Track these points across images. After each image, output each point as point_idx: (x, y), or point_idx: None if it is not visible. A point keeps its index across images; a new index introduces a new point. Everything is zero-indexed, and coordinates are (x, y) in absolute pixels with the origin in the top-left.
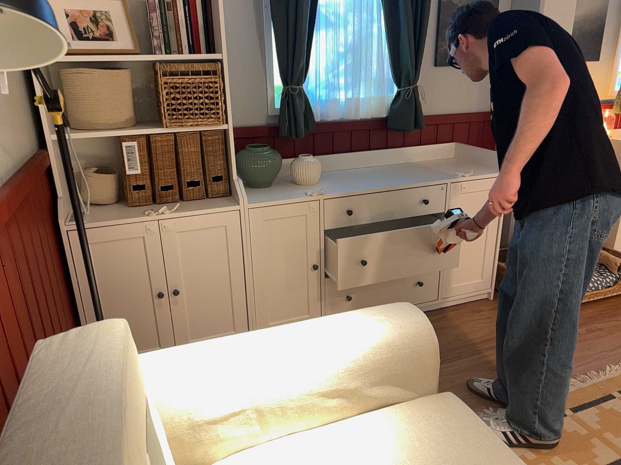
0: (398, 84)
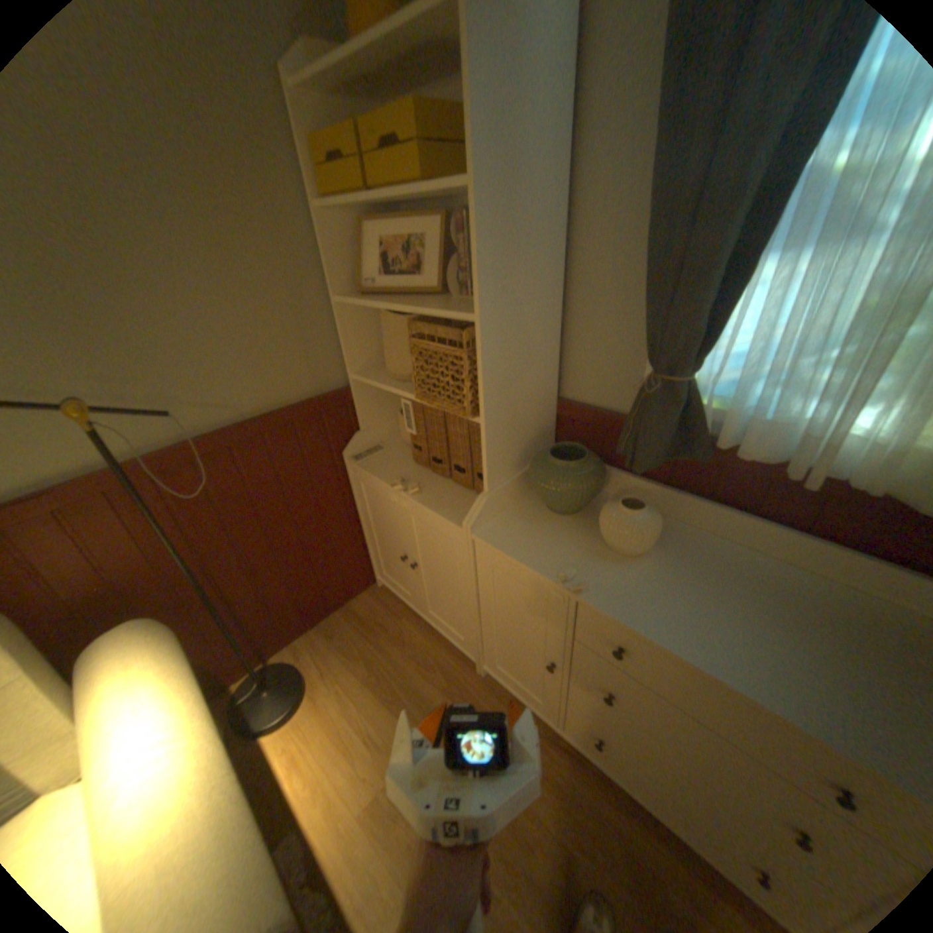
0: None
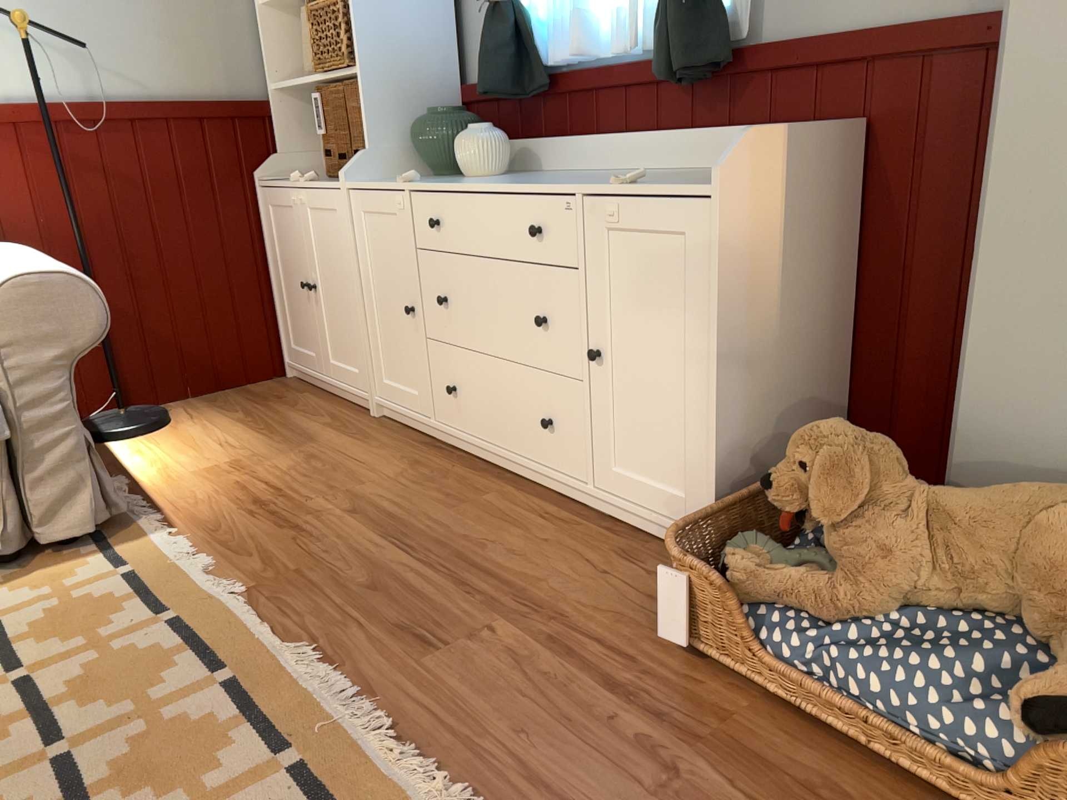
0: None
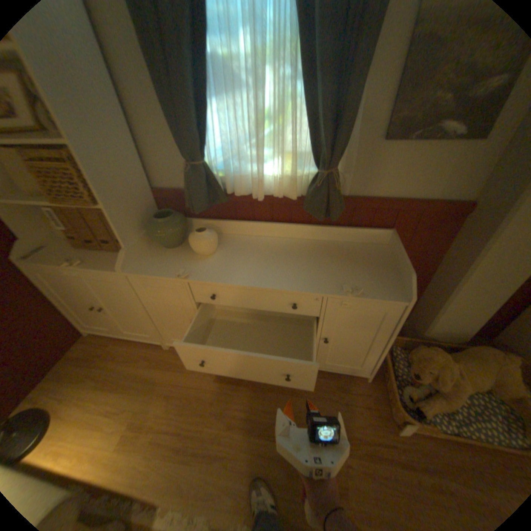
0: (318, 162)
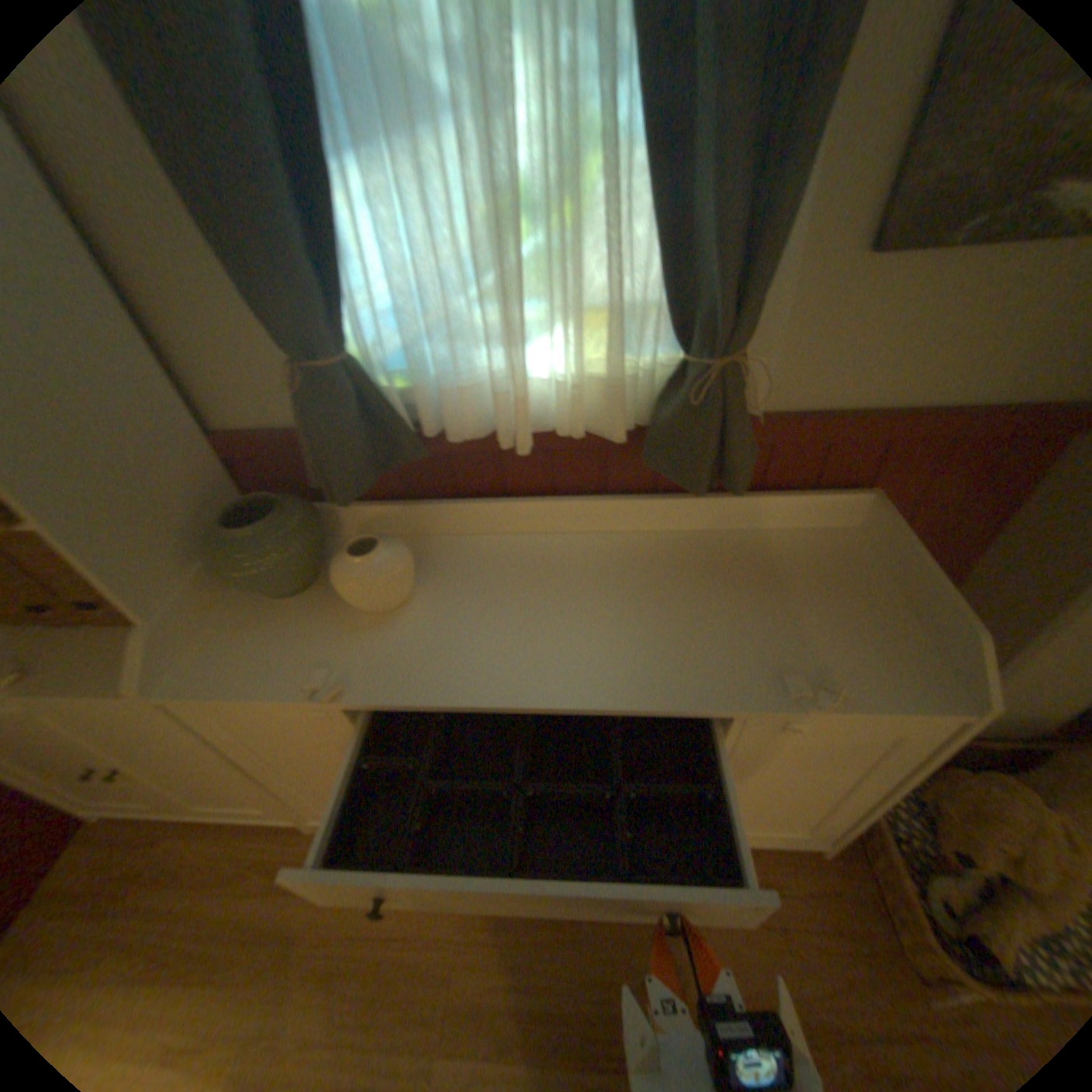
0: (685, 331)
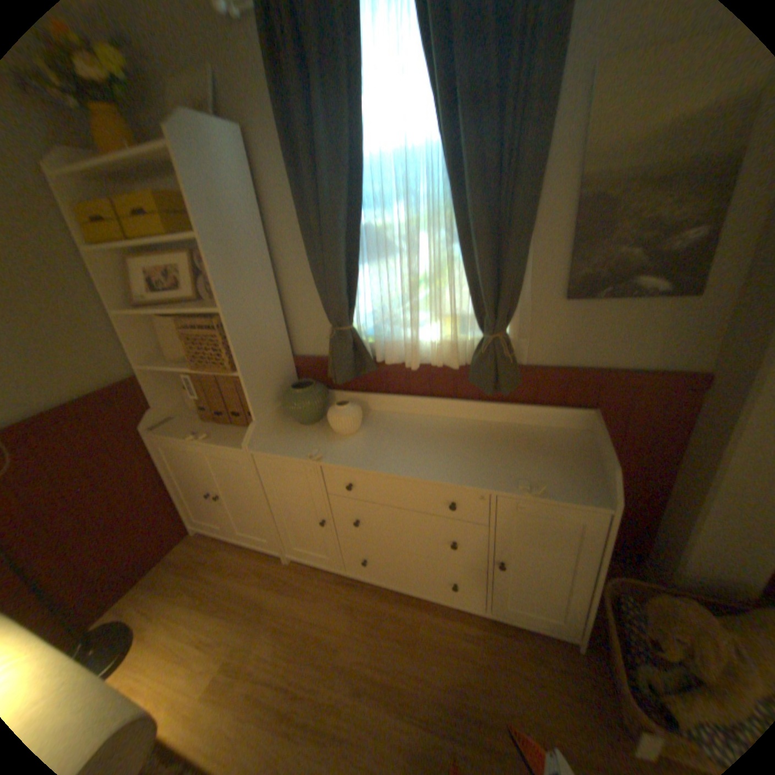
0: (483, 325)
